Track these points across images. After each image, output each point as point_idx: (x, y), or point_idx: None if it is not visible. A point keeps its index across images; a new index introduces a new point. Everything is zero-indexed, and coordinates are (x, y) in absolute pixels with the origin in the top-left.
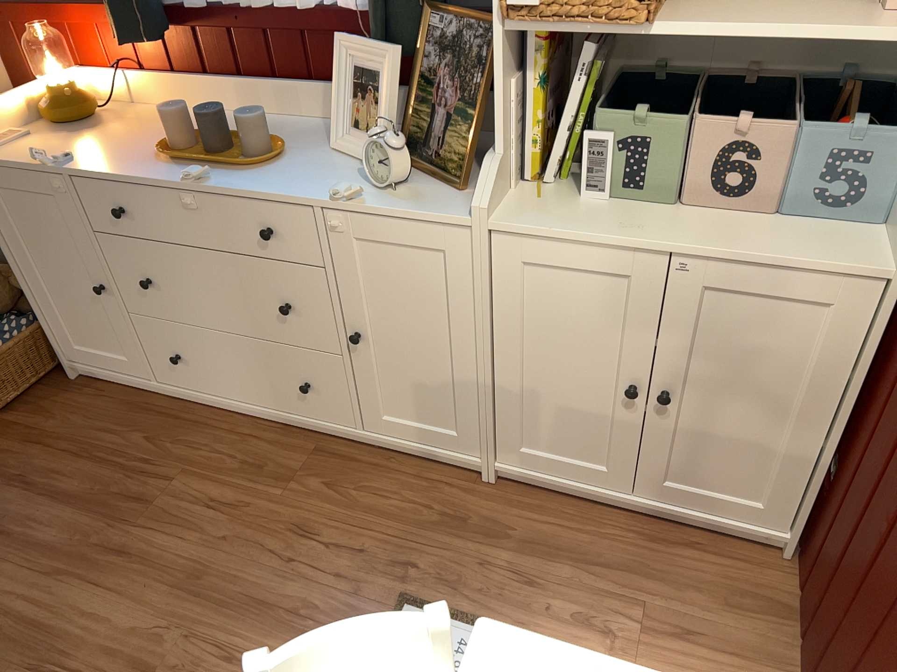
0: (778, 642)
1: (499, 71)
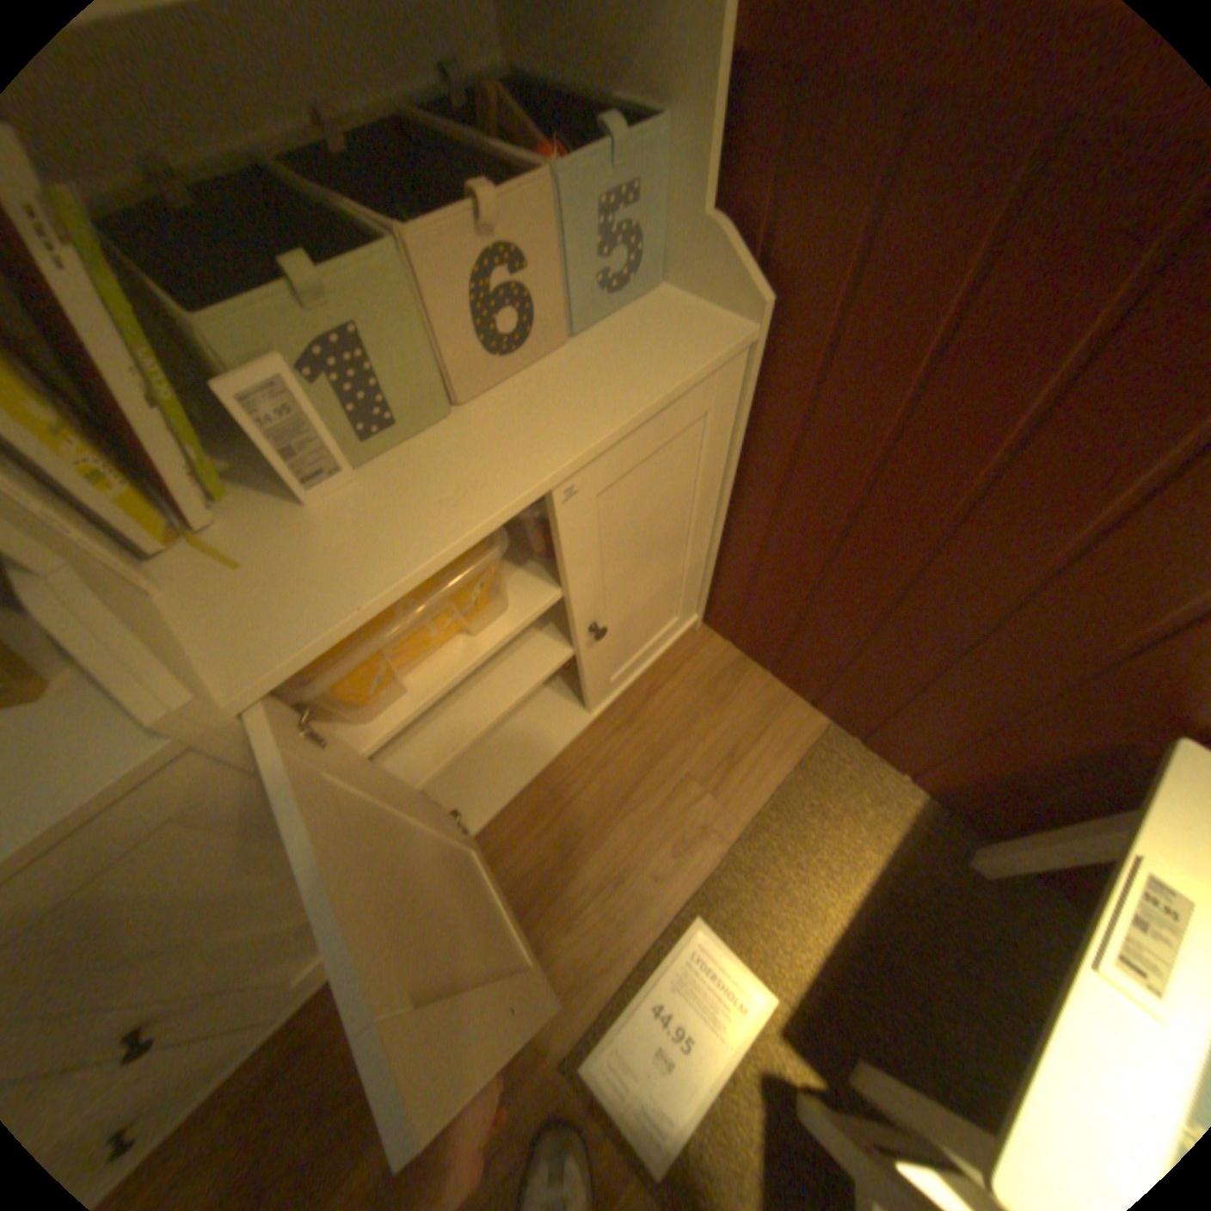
0: (764, 694)
1: None
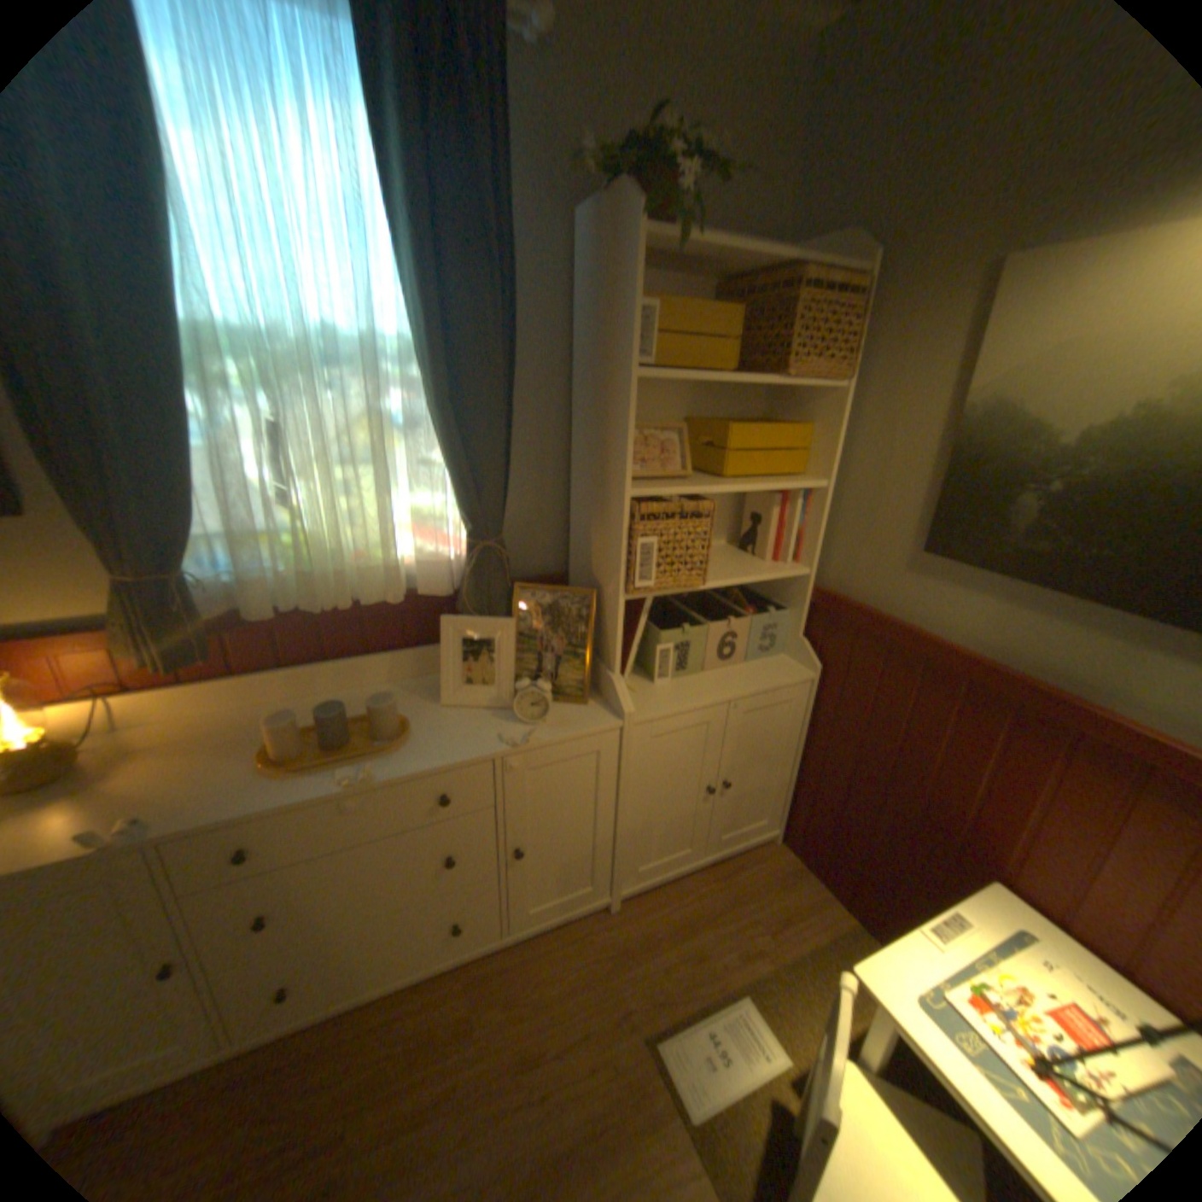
0: (817, 896)
1: (615, 626)
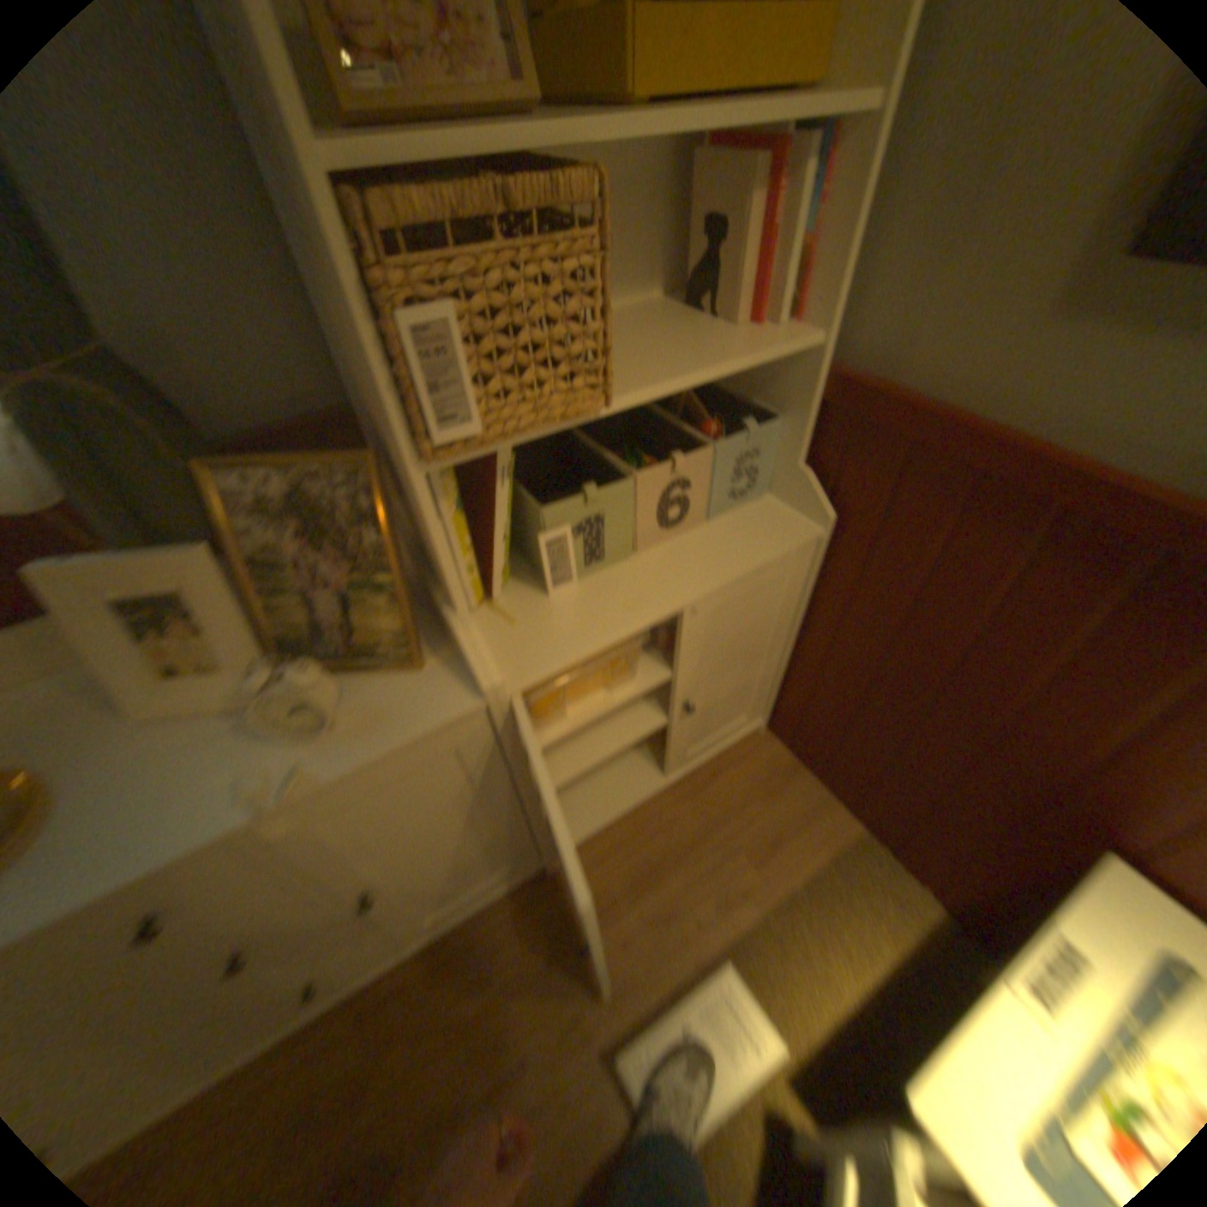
0: (811, 795)
1: (431, 524)
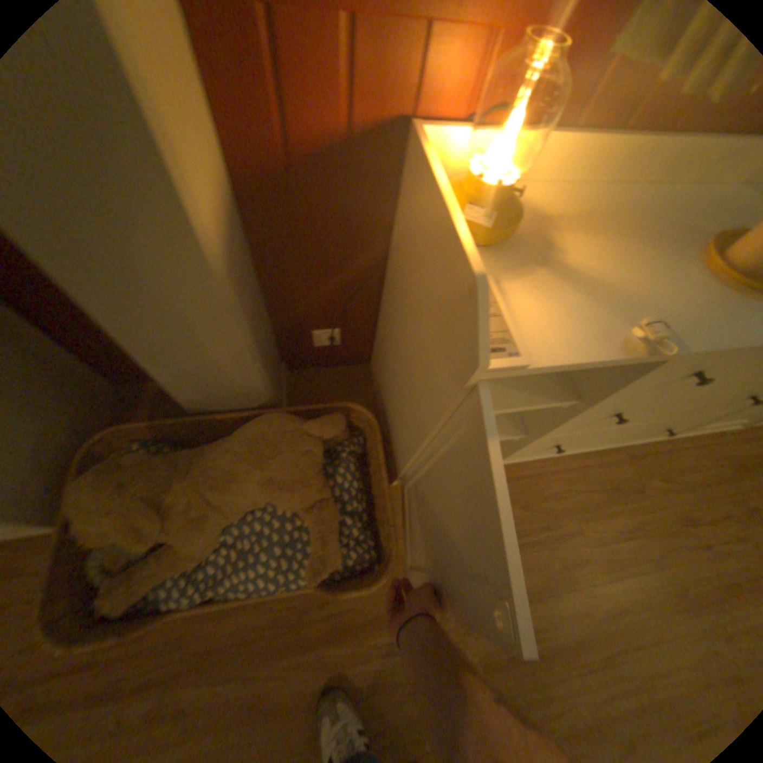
0: None
1: None
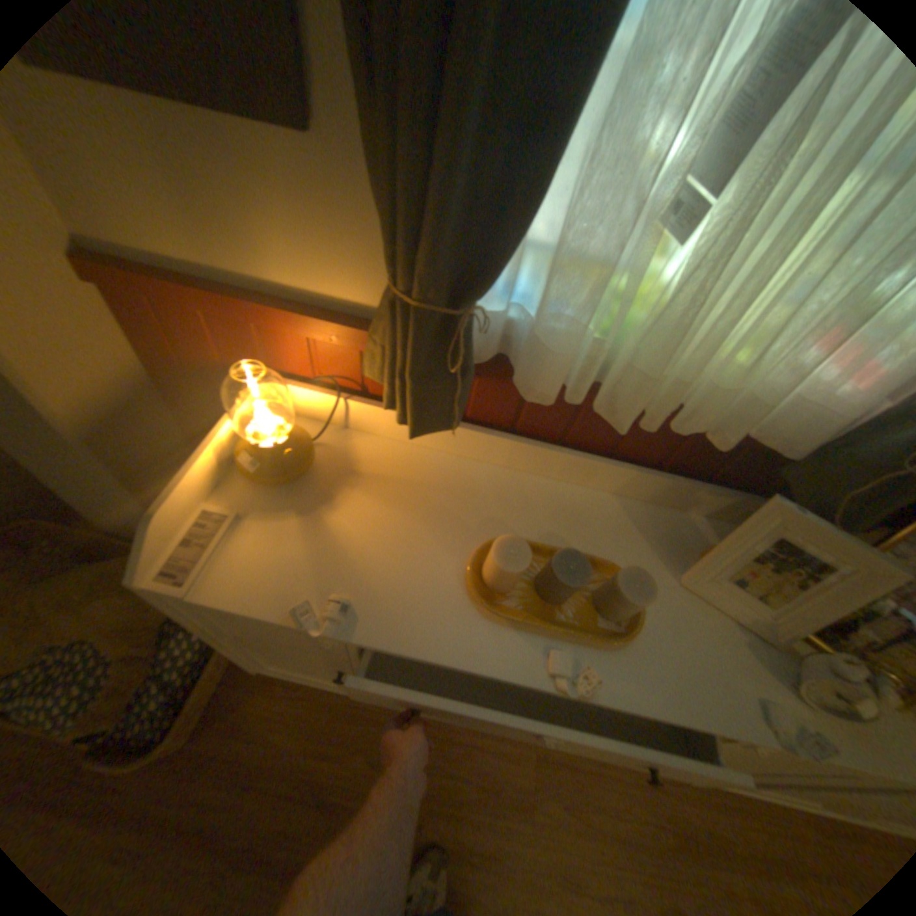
0: None
1: None
